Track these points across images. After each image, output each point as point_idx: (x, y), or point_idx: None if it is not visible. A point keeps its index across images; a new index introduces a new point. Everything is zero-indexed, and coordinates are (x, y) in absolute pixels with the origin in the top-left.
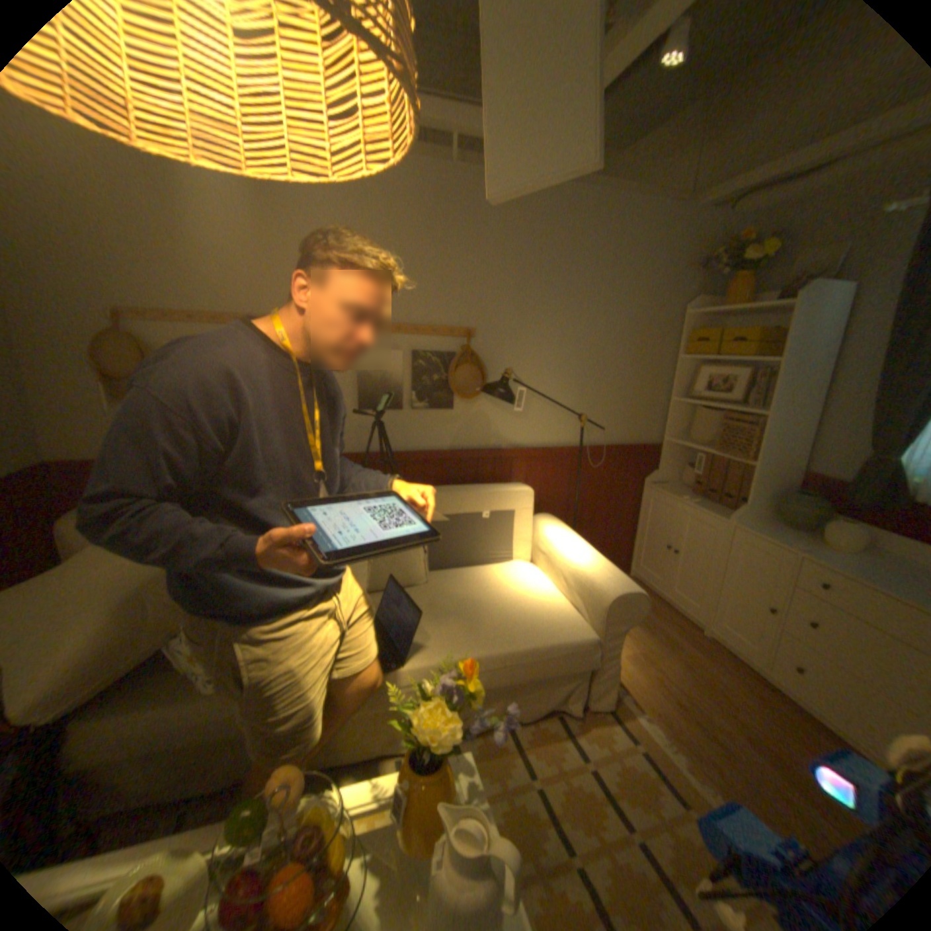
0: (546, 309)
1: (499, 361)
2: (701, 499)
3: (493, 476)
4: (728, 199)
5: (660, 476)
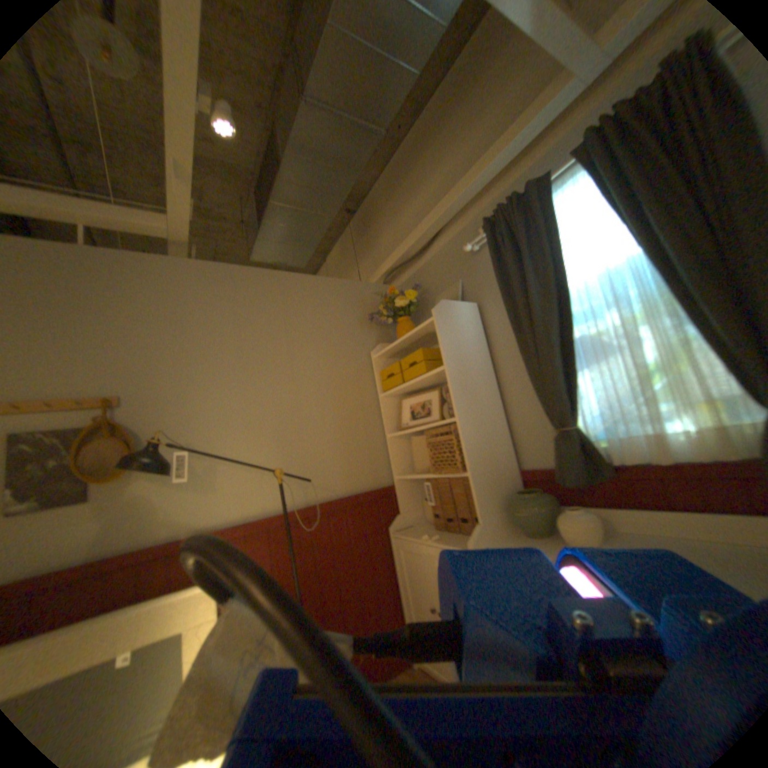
0: (217, 368)
1: (161, 429)
2: (445, 533)
3: (170, 584)
4: (383, 282)
5: (405, 520)
